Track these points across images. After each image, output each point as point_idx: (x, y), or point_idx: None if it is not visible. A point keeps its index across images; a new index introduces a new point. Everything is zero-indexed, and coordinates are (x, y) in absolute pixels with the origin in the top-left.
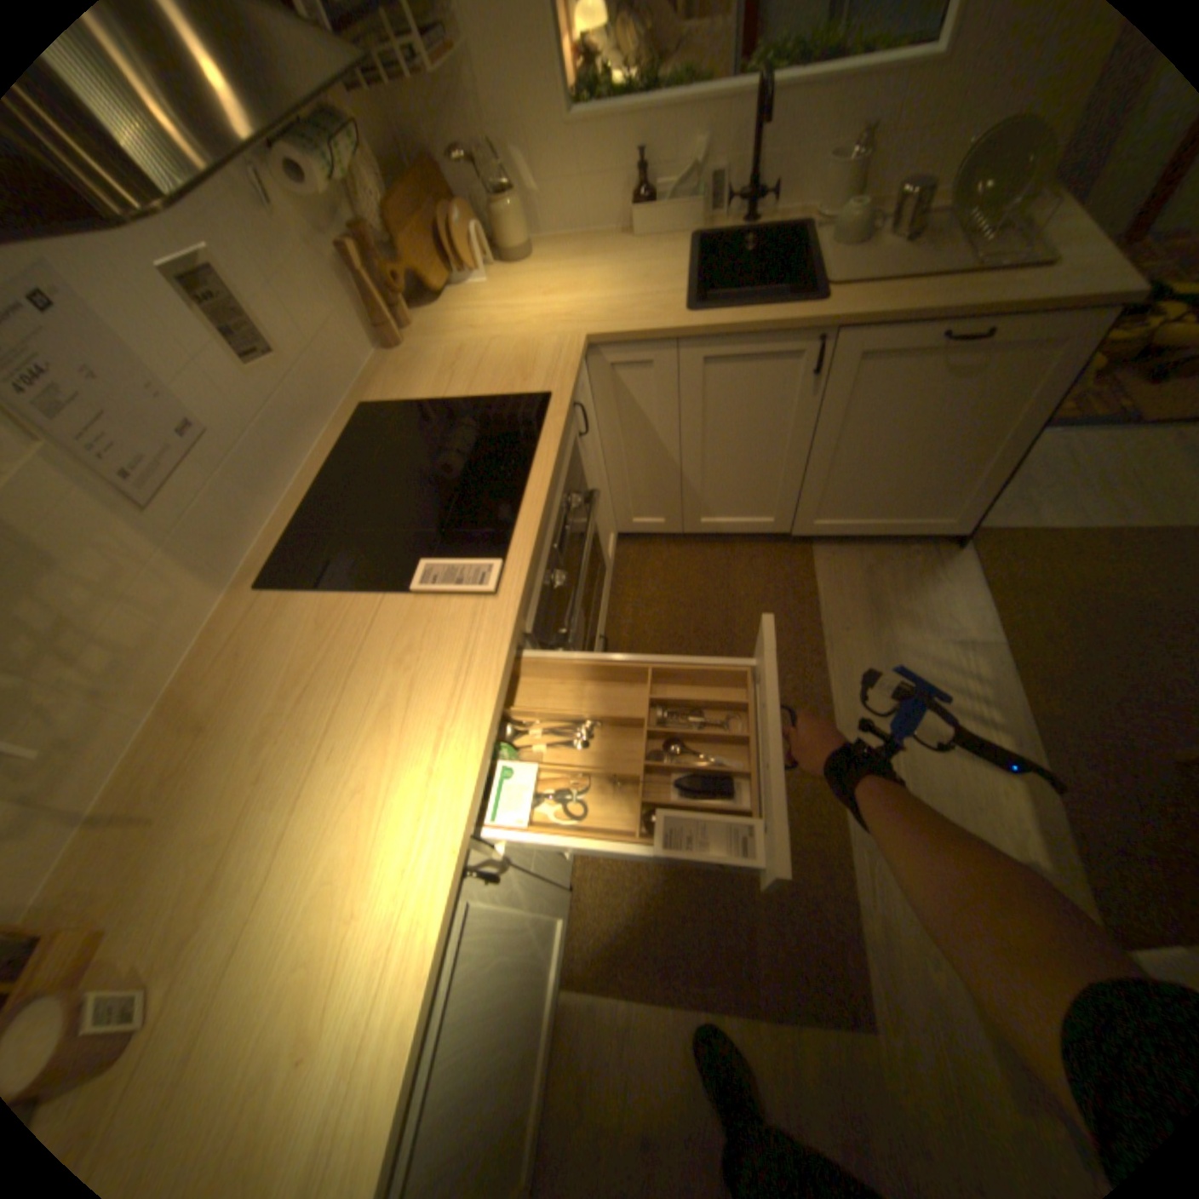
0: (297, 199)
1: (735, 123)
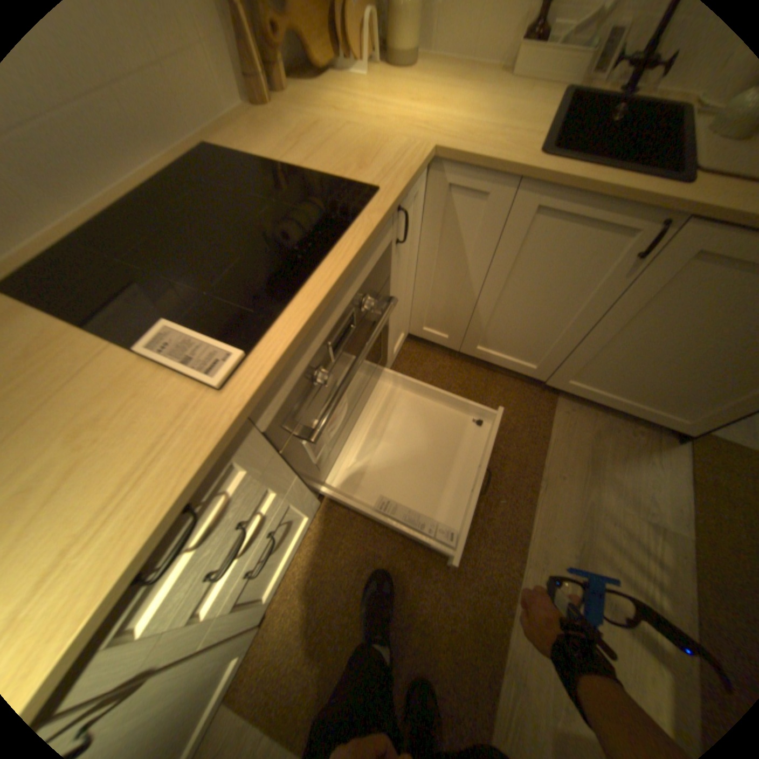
0: None
1: None
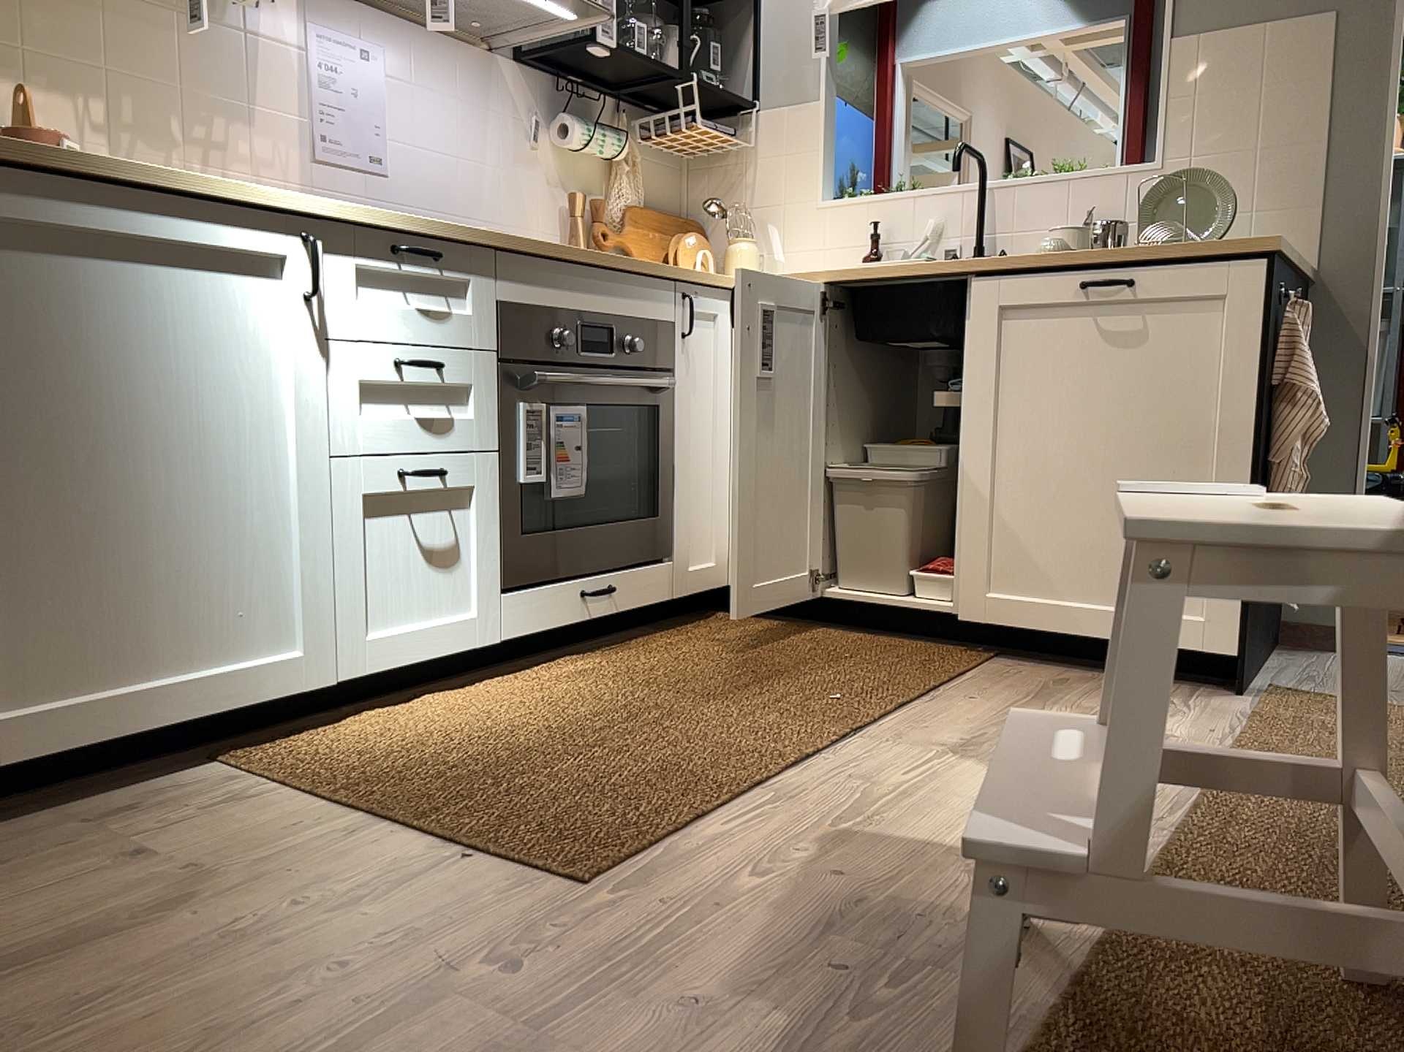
0: (562, 164)
1: (966, 214)
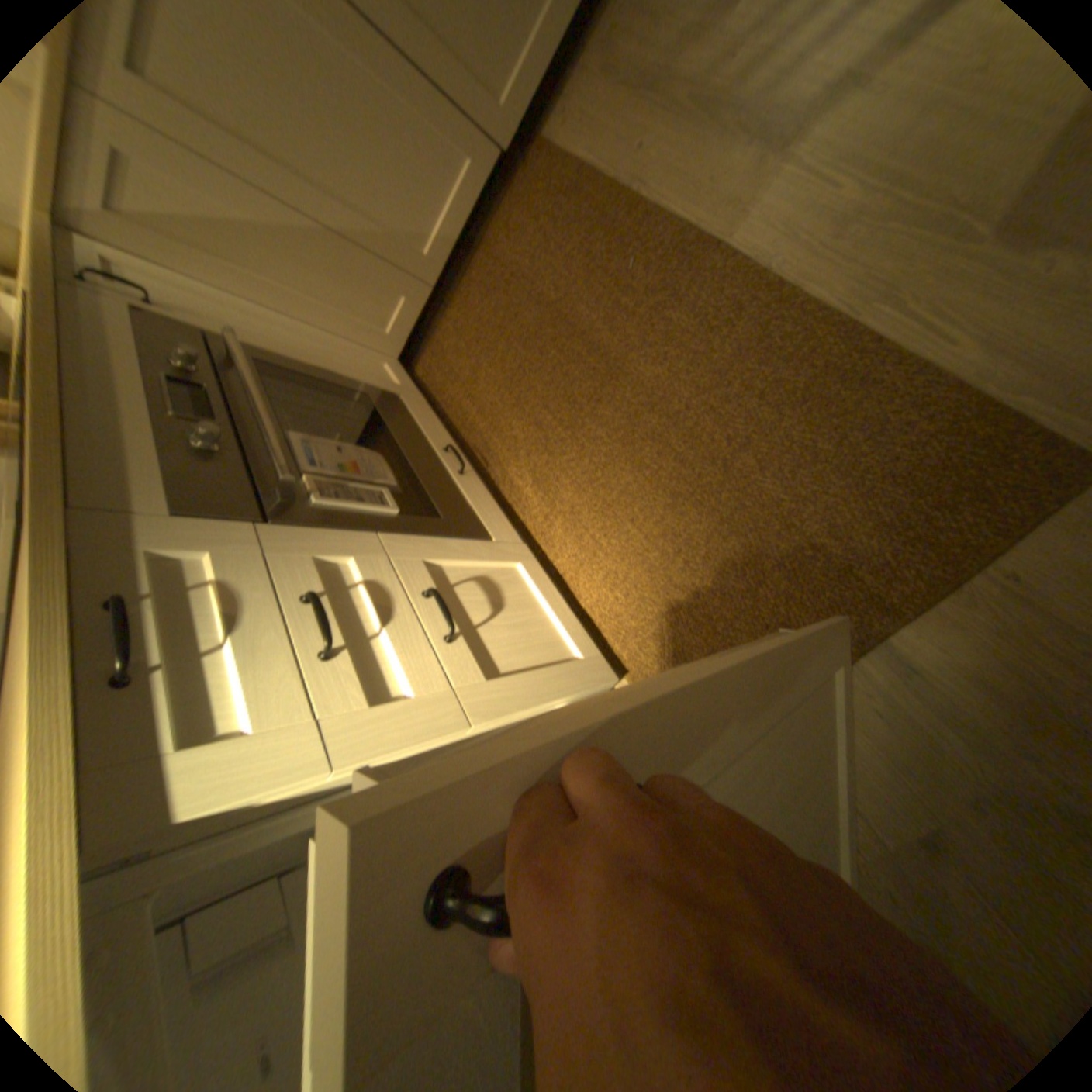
0: None
1: None
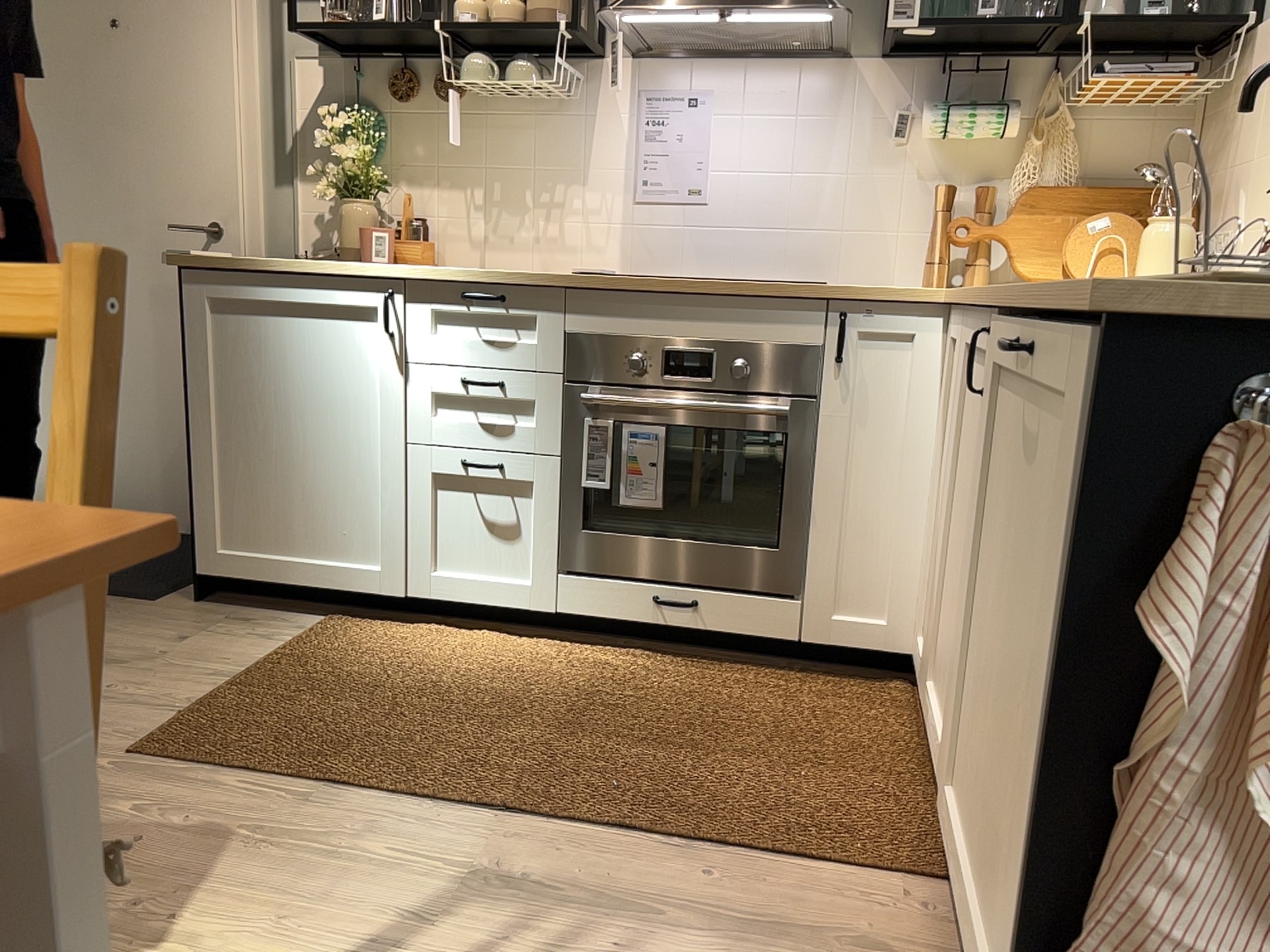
0: (939, 156)
1: None
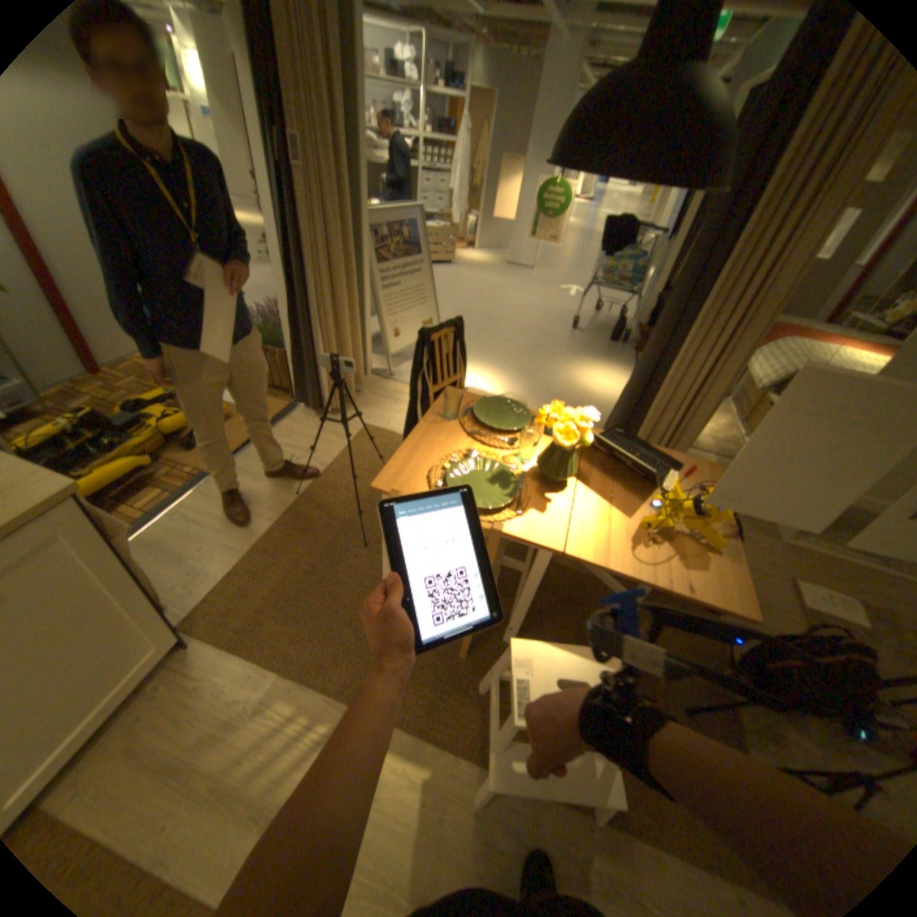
0: None
1: None
